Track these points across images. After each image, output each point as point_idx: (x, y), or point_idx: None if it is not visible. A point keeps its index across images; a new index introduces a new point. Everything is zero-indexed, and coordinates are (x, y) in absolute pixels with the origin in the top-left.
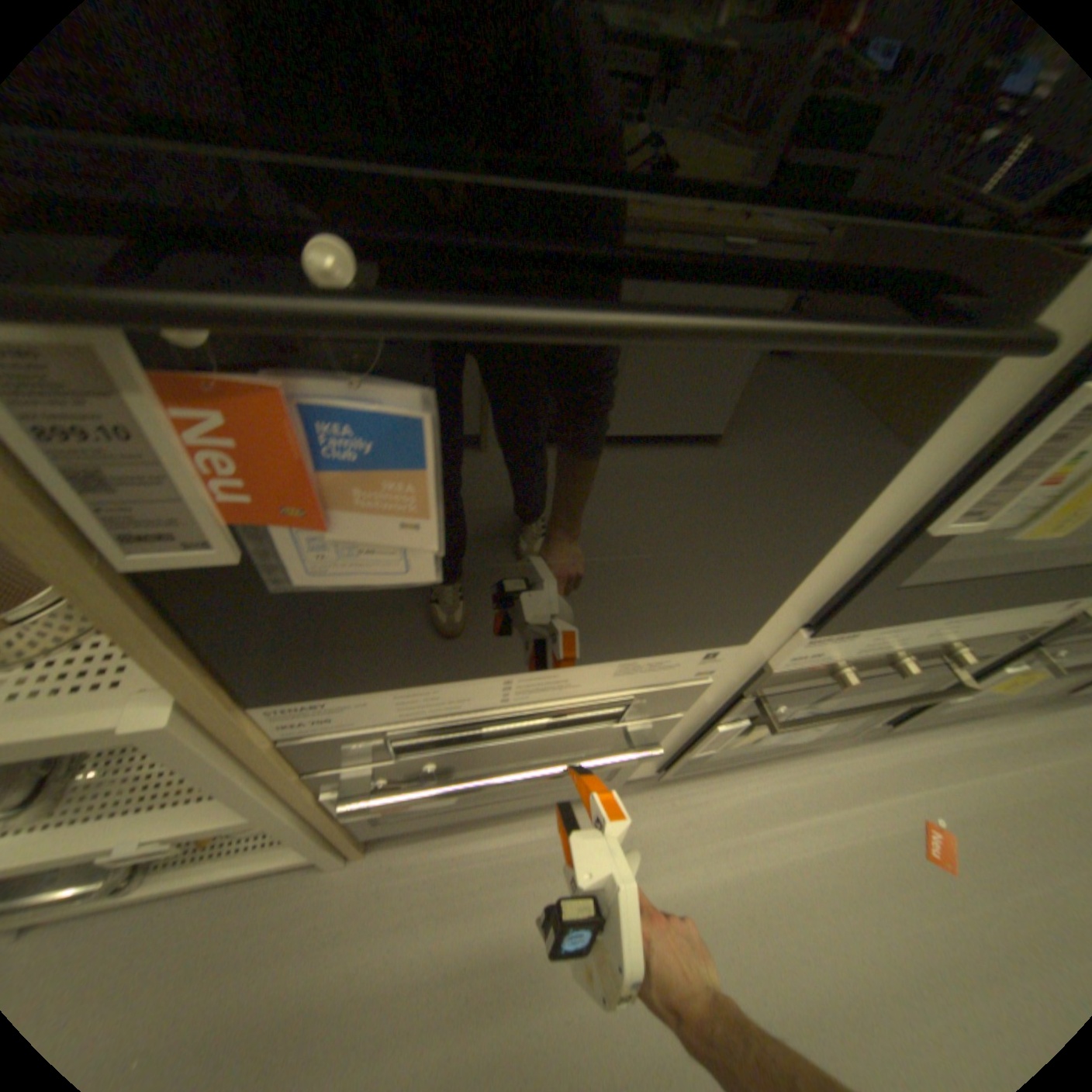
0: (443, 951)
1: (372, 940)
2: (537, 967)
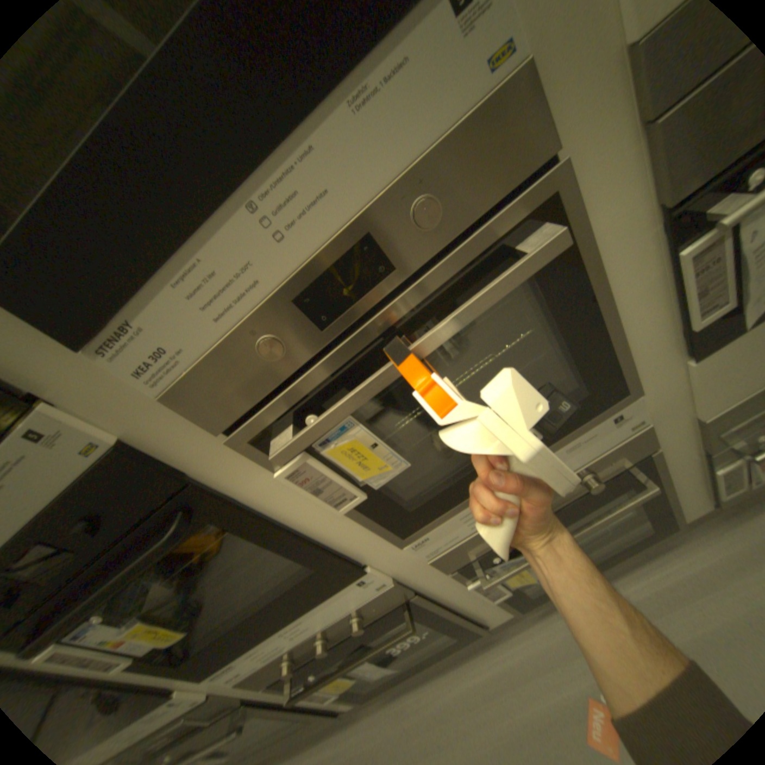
0: None
1: None
2: None
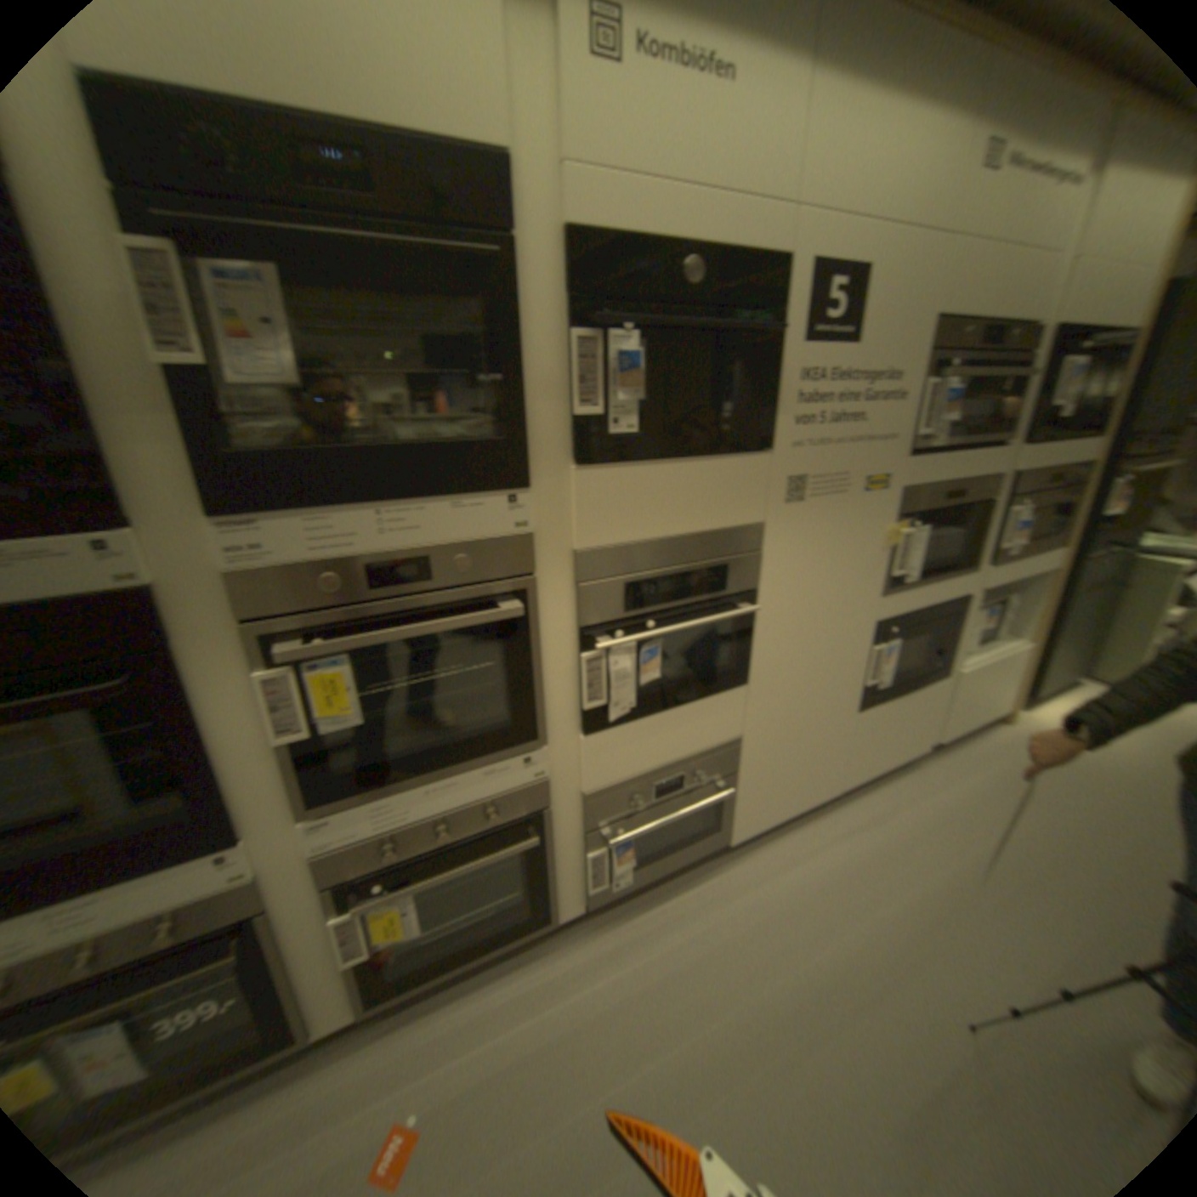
0: None
1: None
2: None
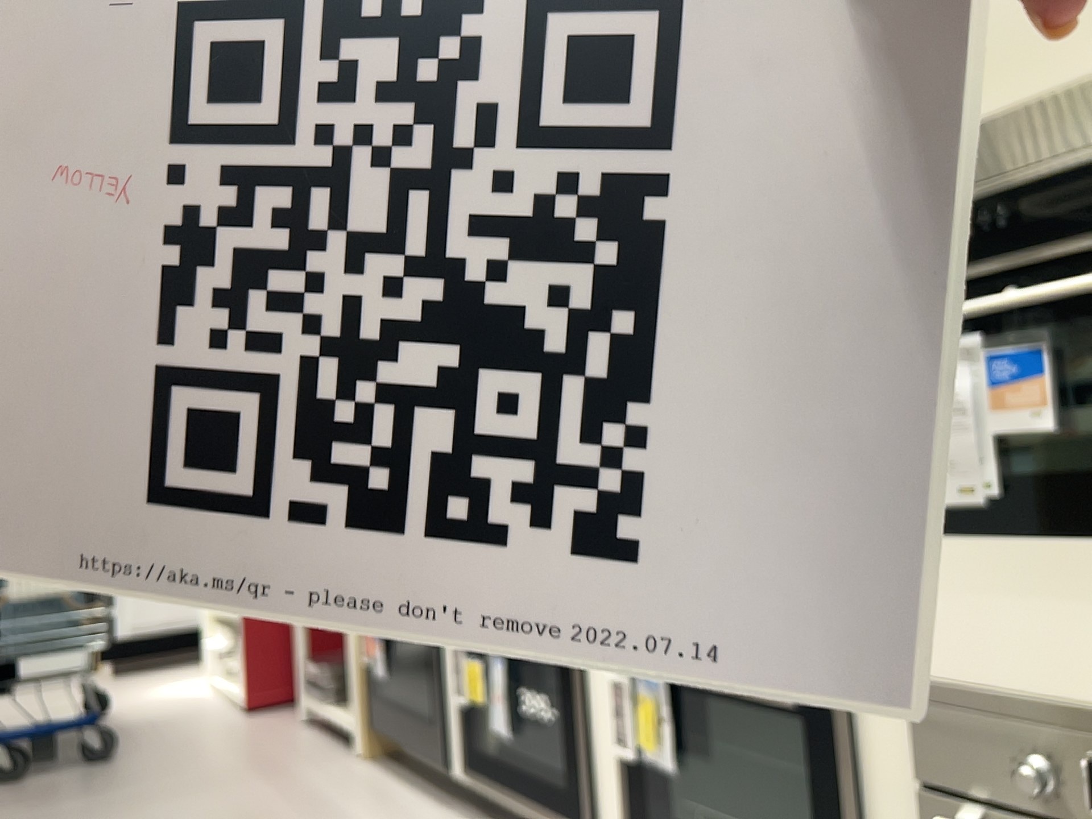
0: (323, 793)
1: (323, 777)
2: (324, 817)
